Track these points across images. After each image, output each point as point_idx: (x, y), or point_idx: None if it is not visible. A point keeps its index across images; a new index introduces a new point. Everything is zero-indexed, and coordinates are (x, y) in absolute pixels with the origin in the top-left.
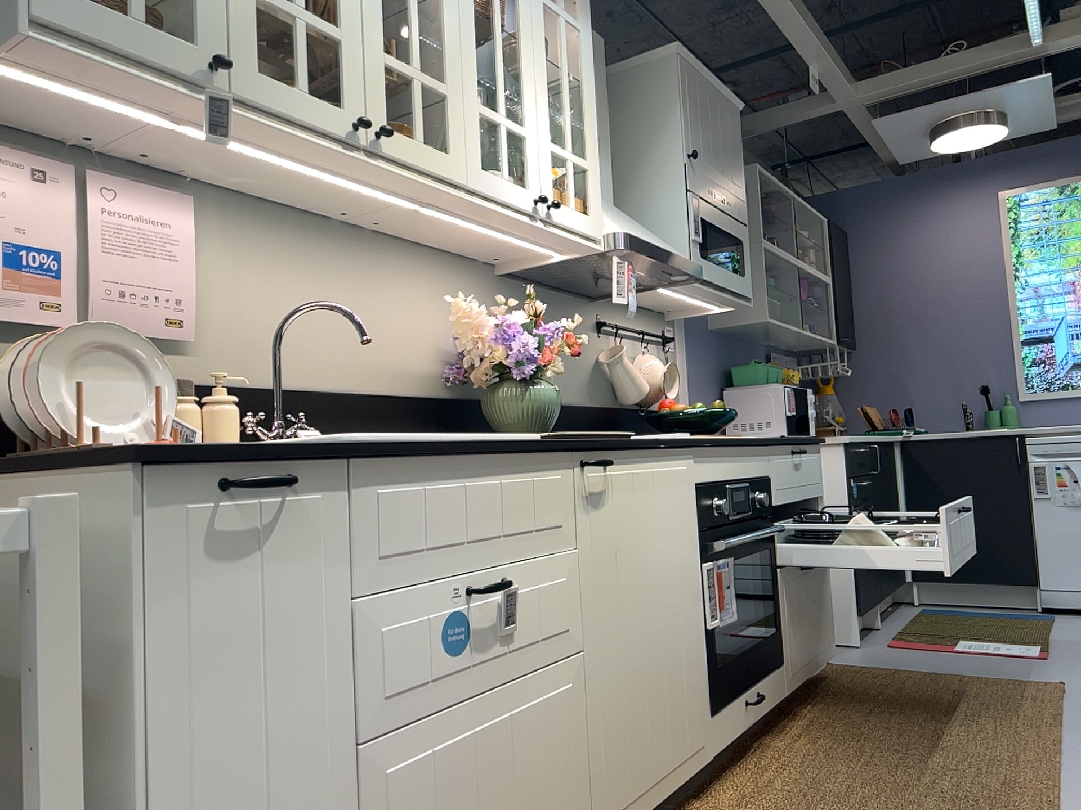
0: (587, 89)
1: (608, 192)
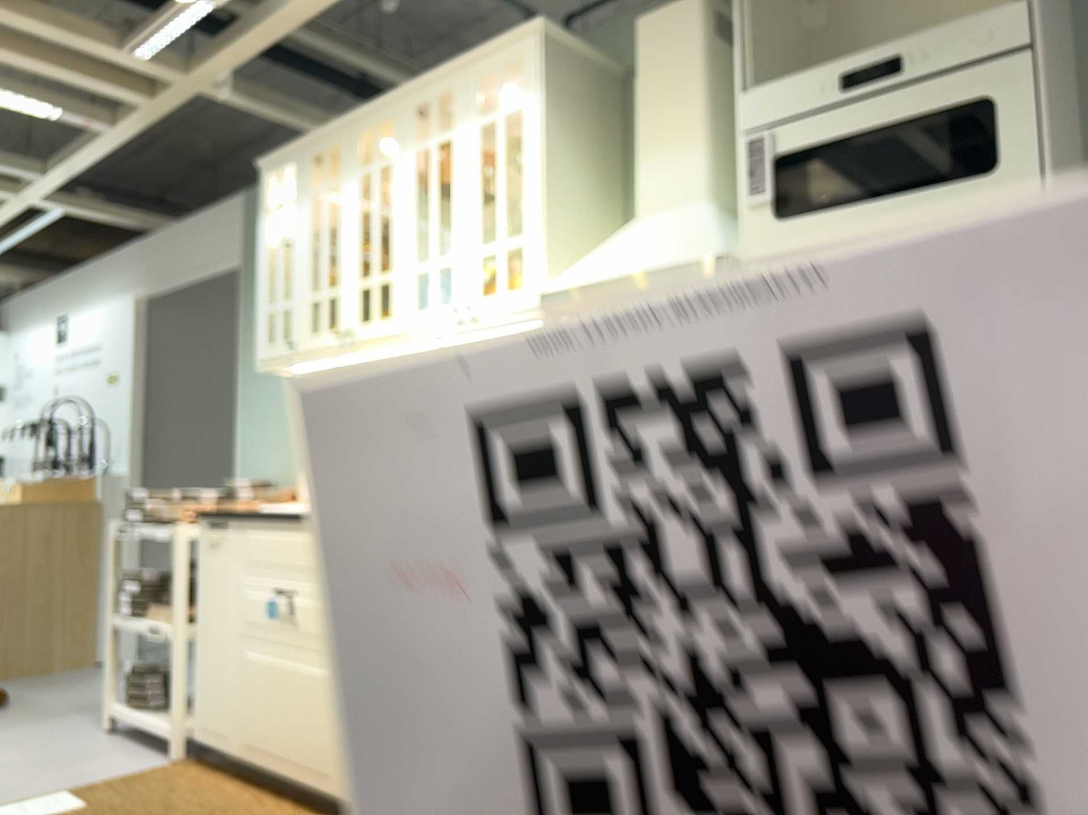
0: (526, 161)
1: (685, 193)
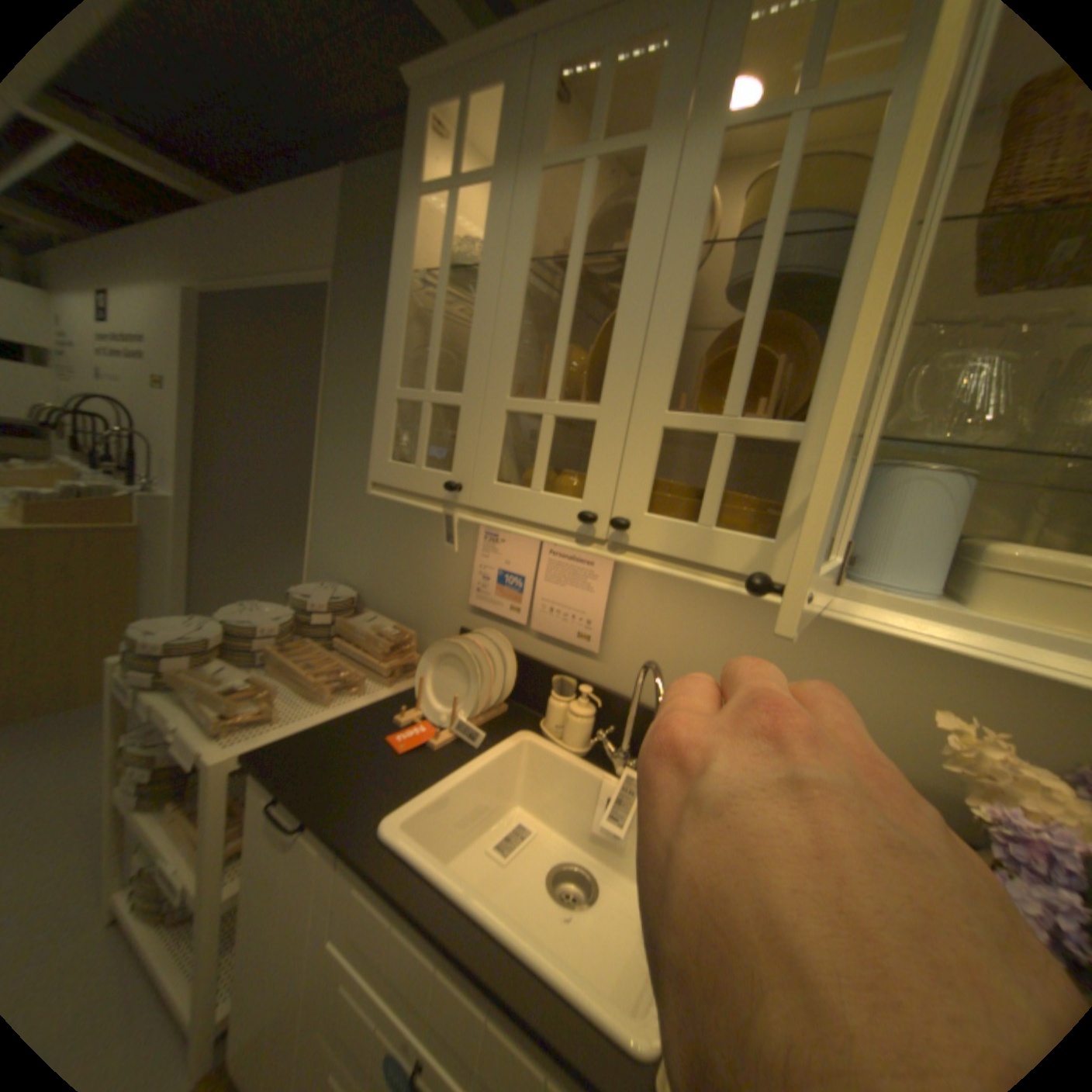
0: None
1: None
